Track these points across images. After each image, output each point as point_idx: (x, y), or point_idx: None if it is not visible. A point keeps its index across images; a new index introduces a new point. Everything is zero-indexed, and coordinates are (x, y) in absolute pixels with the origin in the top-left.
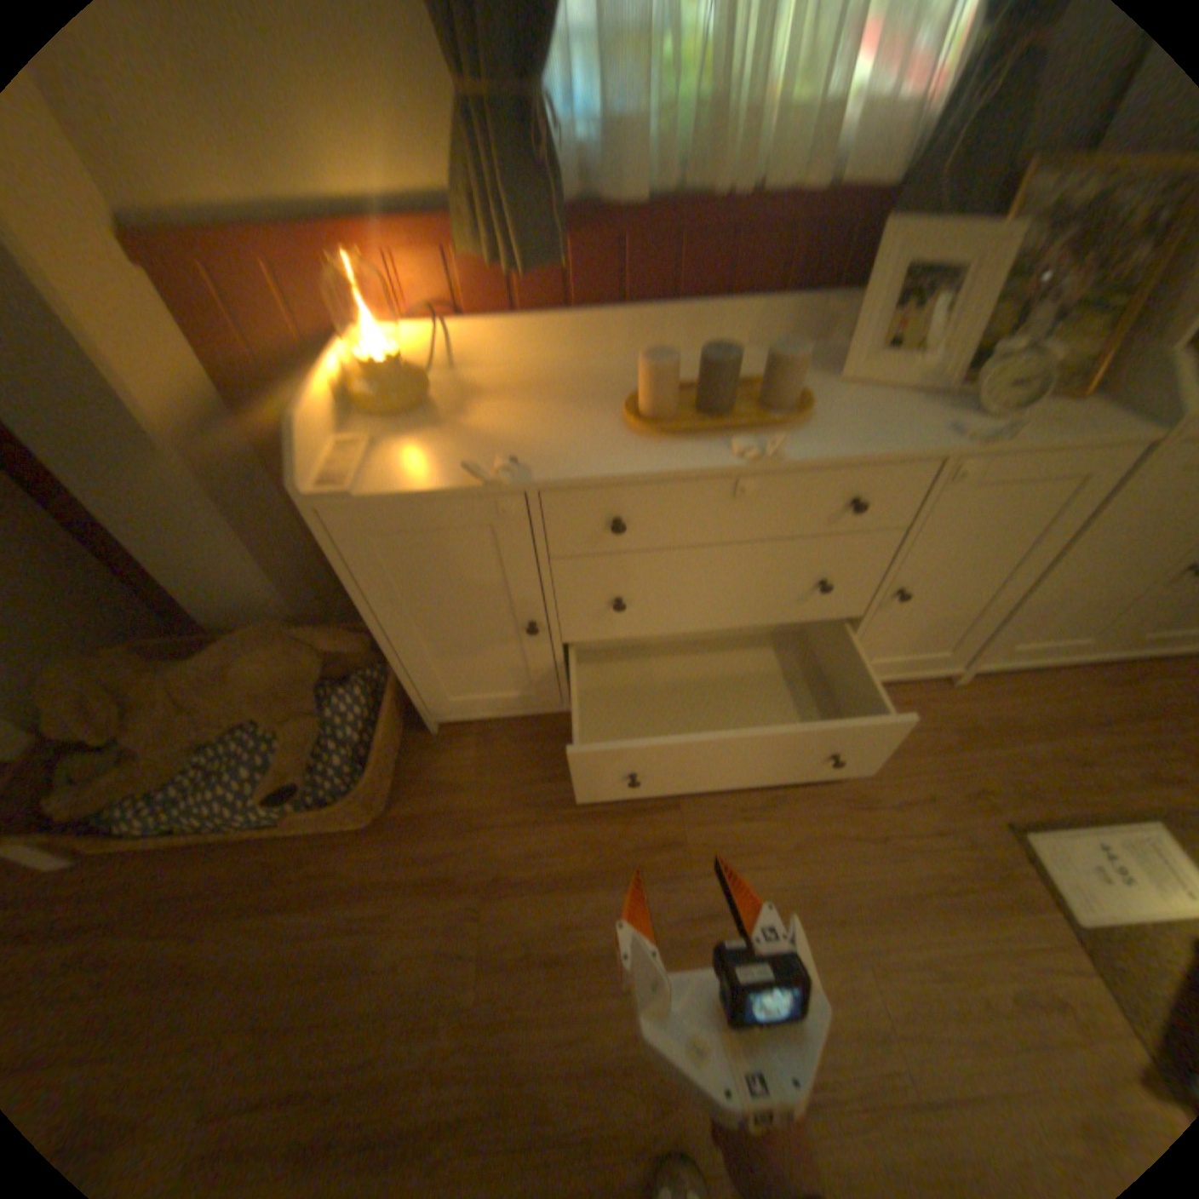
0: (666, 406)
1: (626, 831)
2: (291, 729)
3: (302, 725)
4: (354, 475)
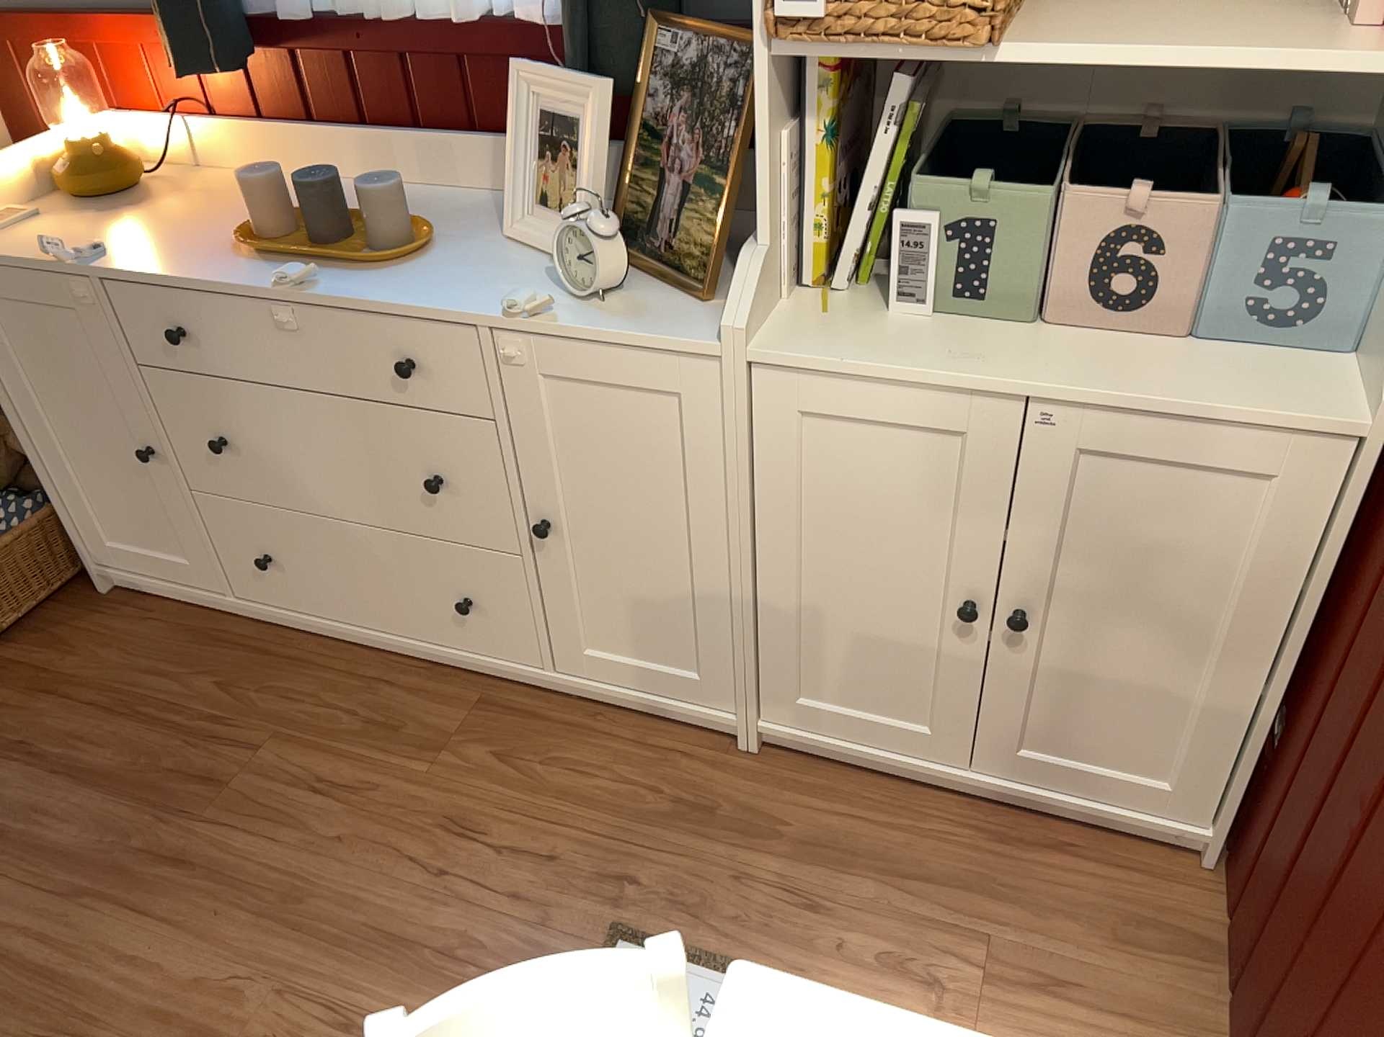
0: (276, 228)
1: (194, 744)
2: None
3: None
4: None
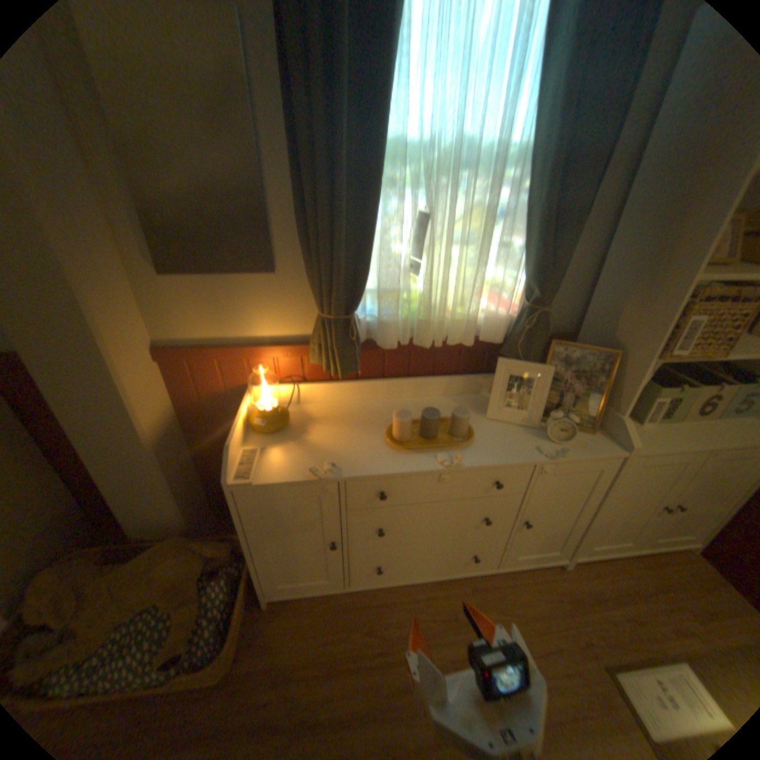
0: (406, 435)
1: (383, 679)
2: (180, 611)
3: (188, 608)
4: (252, 471)
